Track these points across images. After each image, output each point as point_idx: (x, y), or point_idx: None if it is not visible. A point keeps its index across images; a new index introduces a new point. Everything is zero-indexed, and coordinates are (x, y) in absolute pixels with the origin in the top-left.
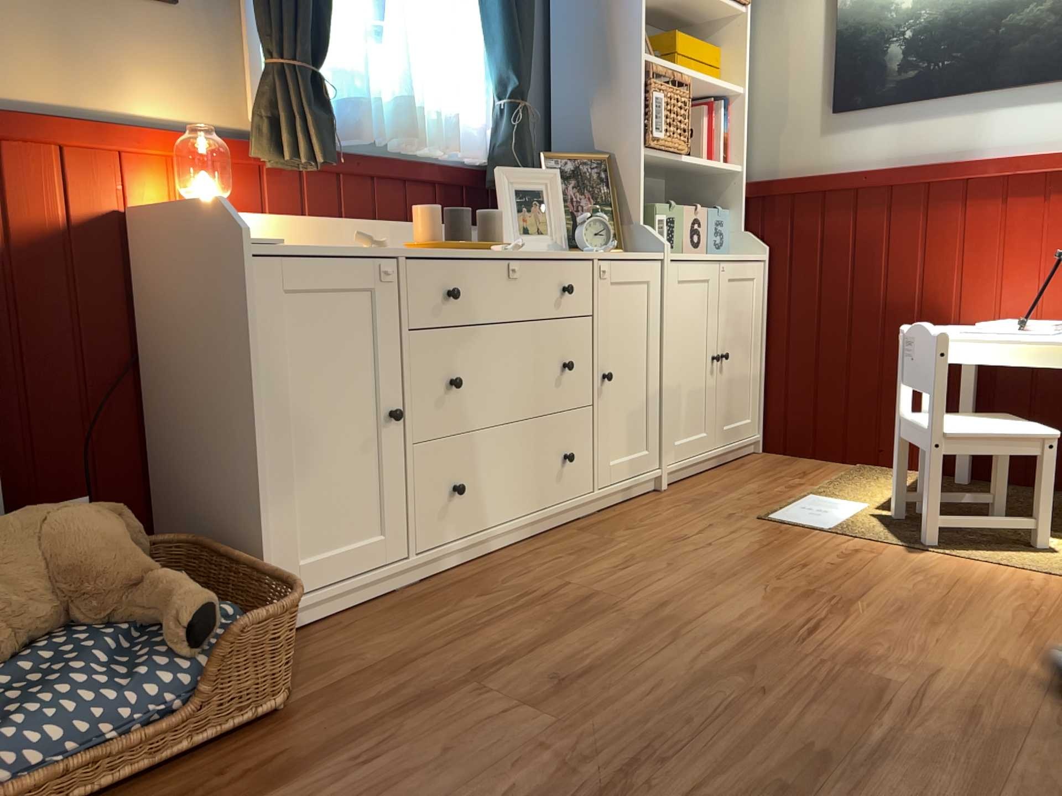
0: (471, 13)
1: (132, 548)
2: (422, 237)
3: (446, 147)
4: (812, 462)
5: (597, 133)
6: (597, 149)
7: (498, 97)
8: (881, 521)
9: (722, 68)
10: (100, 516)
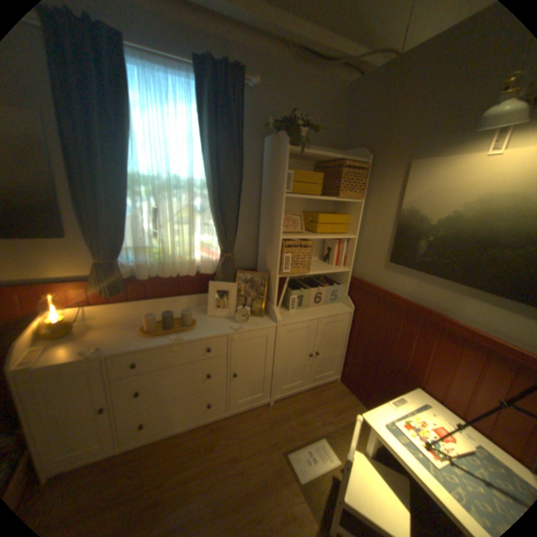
0: (208, 218)
1: None
2: (144, 329)
3: (187, 274)
4: (353, 402)
5: (267, 261)
6: (266, 268)
7: (219, 250)
8: (332, 490)
9: (349, 224)
10: None
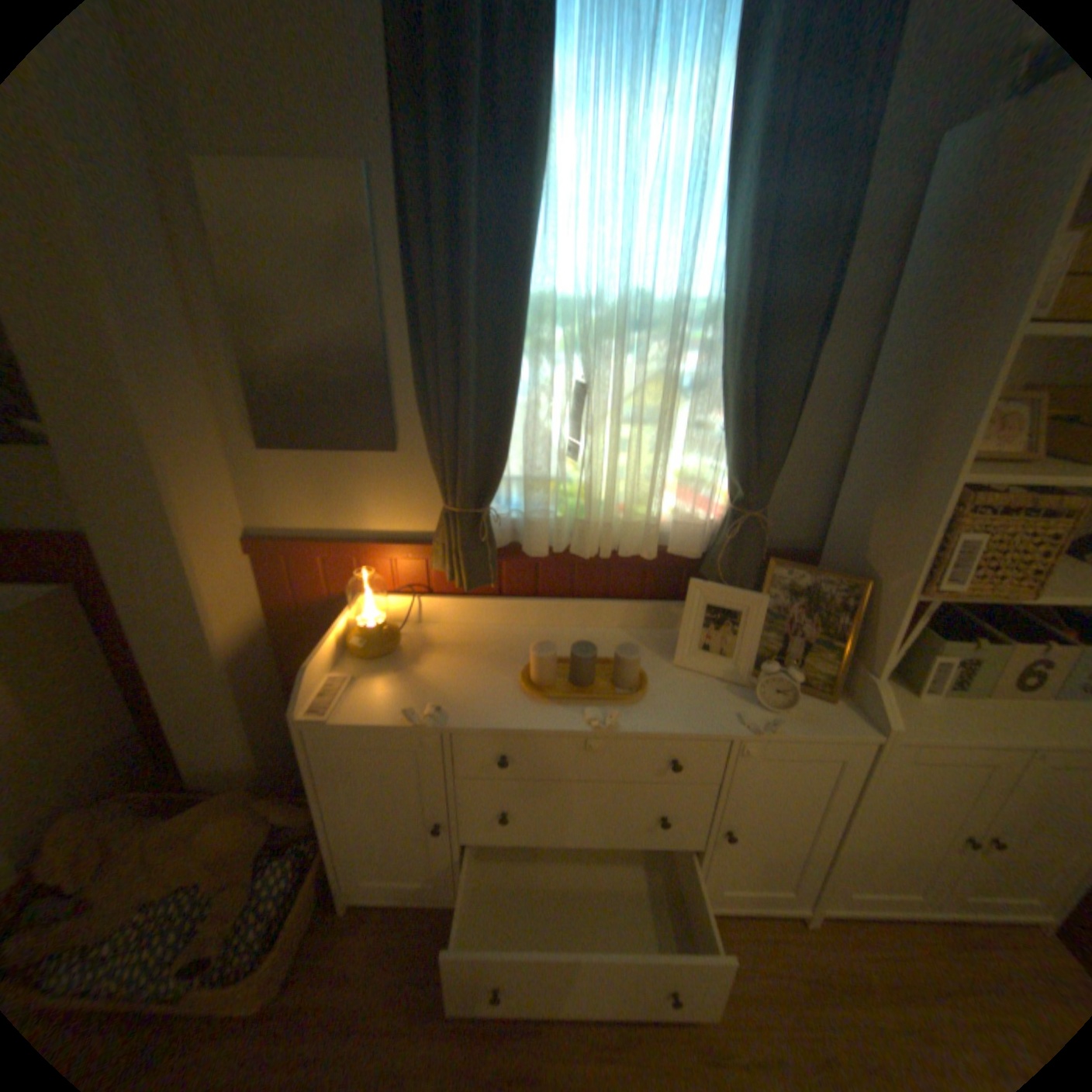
0: (712, 406)
1: (248, 853)
2: (533, 674)
3: (639, 552)
4: None
5: (874, 542)
6: (868, 561)
7: (730, 496)
8: None
9: None
10: (233, 832)
